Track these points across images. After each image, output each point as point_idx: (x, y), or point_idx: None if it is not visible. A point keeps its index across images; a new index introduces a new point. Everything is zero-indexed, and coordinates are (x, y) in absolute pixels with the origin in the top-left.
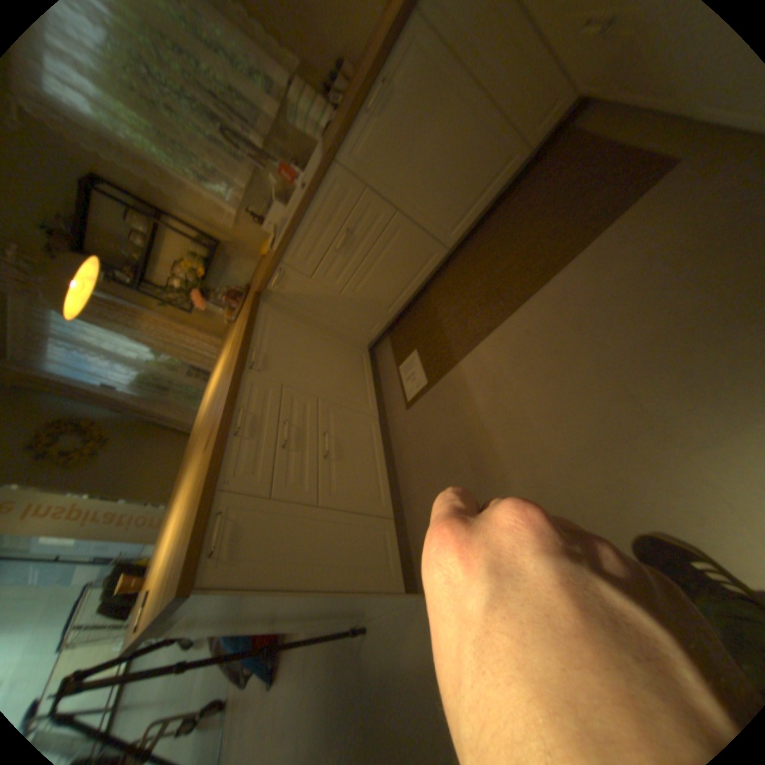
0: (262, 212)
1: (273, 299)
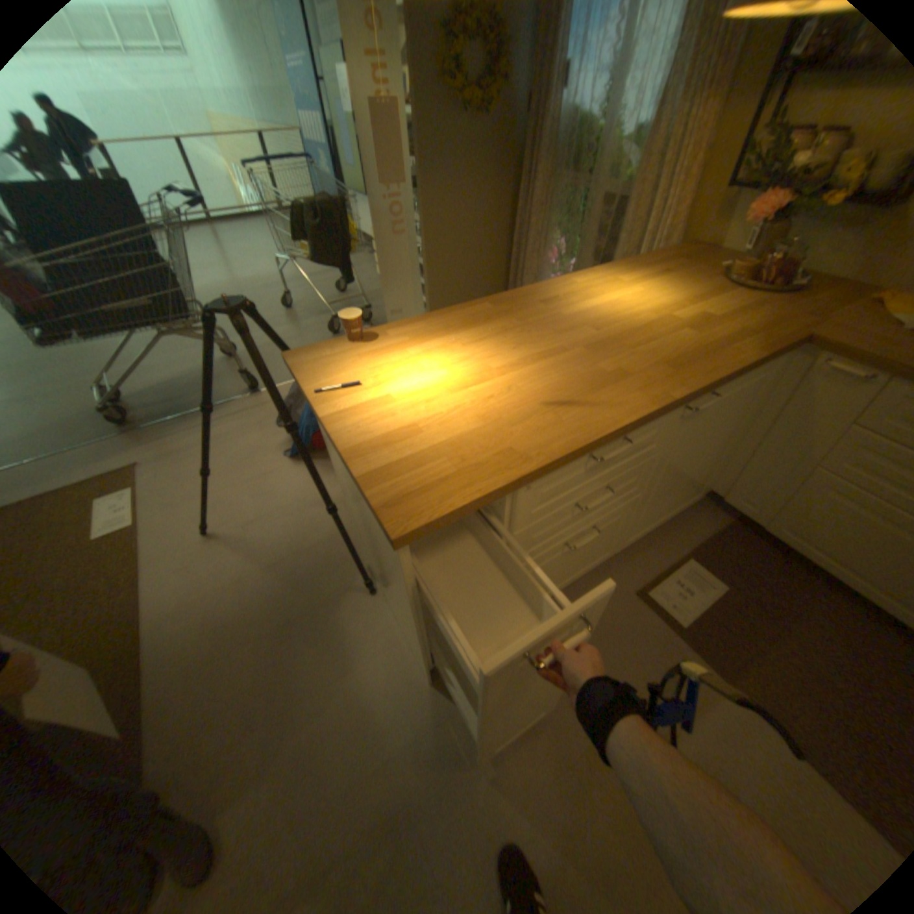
0: None
1: (800, 358)
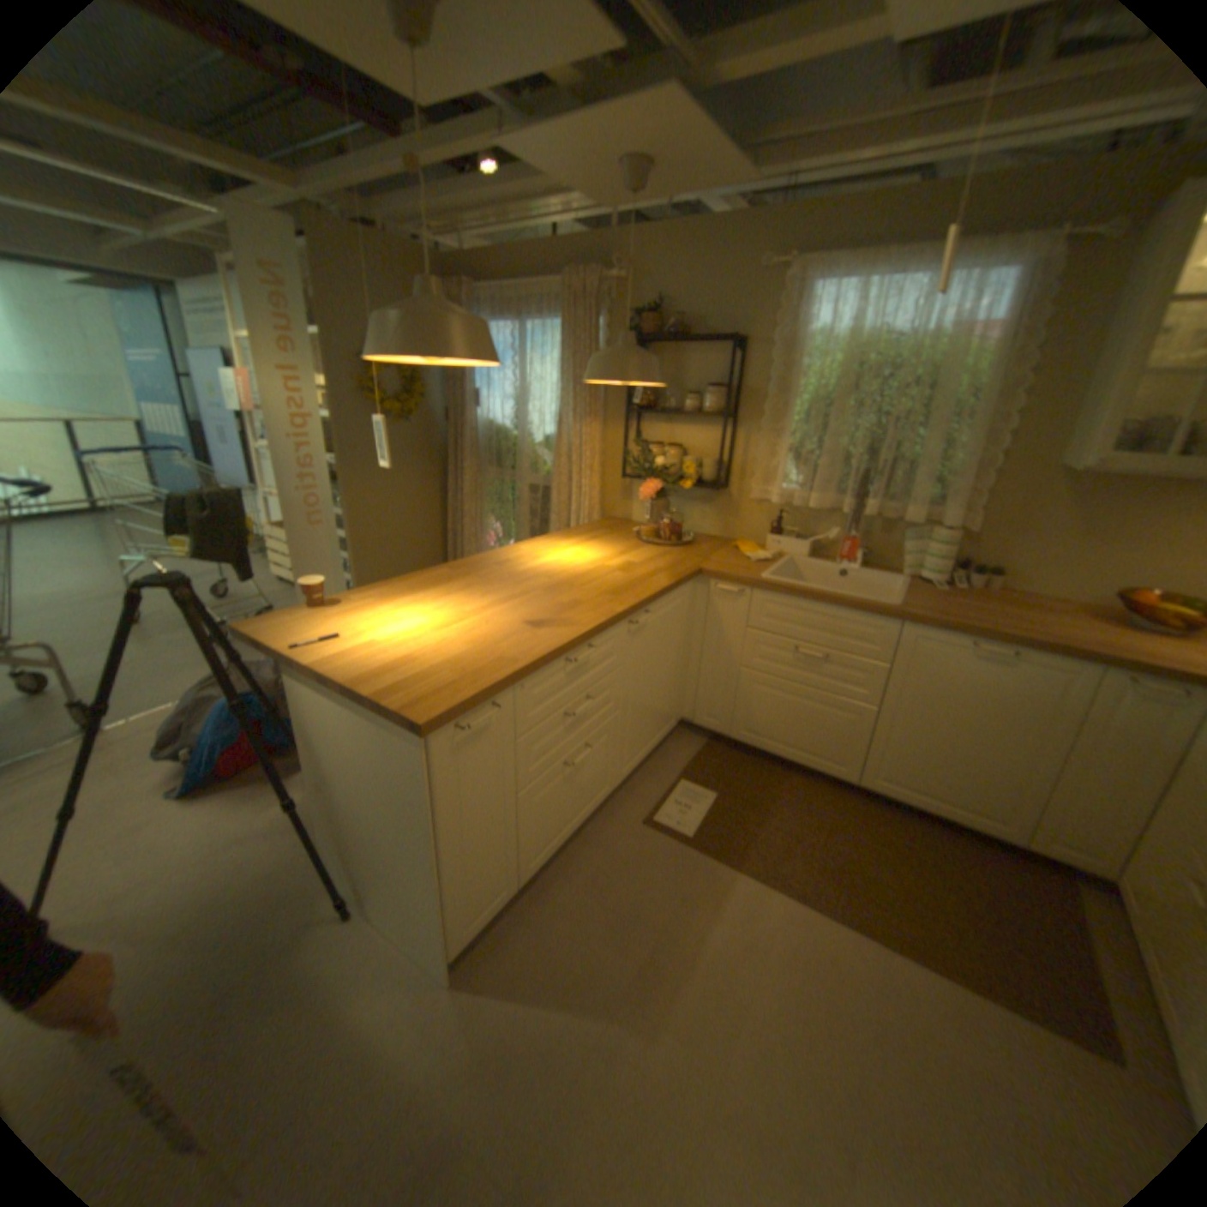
0: (789, 529)
1: (700, 588)
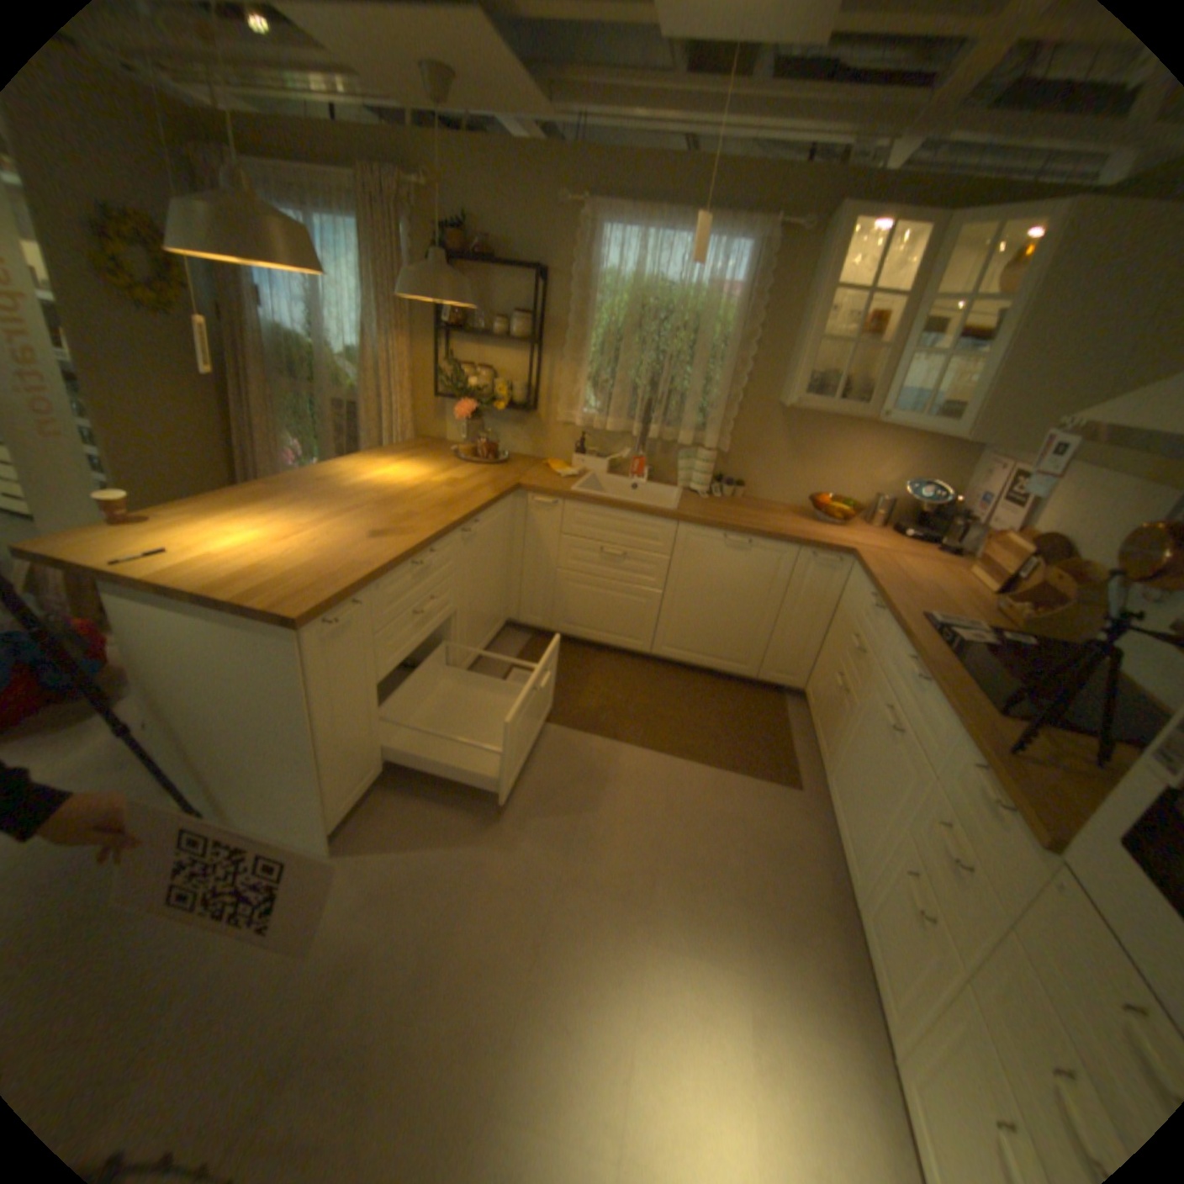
0: (590, 450)
1: (519, 502)
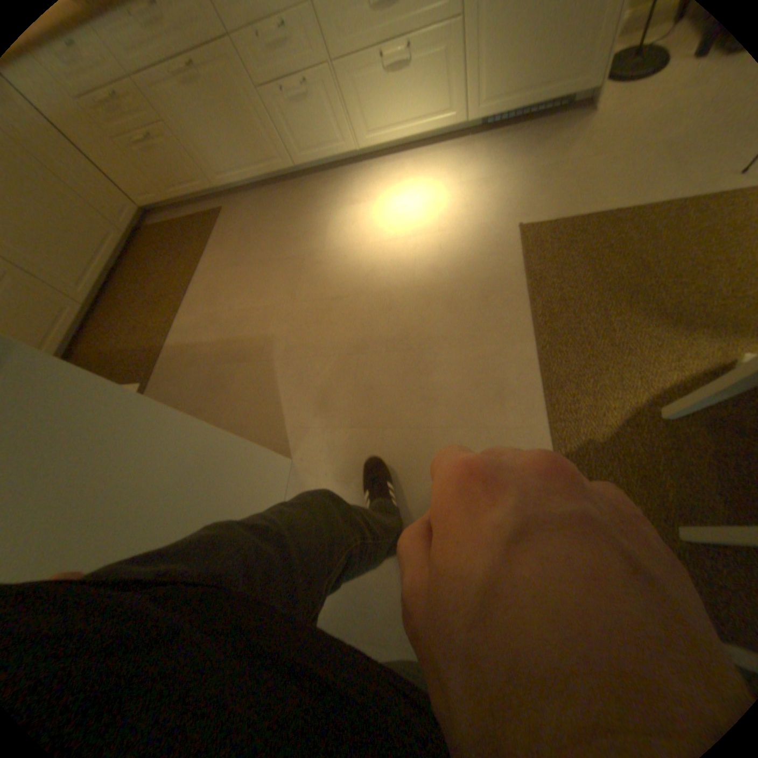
0: None
1: None
